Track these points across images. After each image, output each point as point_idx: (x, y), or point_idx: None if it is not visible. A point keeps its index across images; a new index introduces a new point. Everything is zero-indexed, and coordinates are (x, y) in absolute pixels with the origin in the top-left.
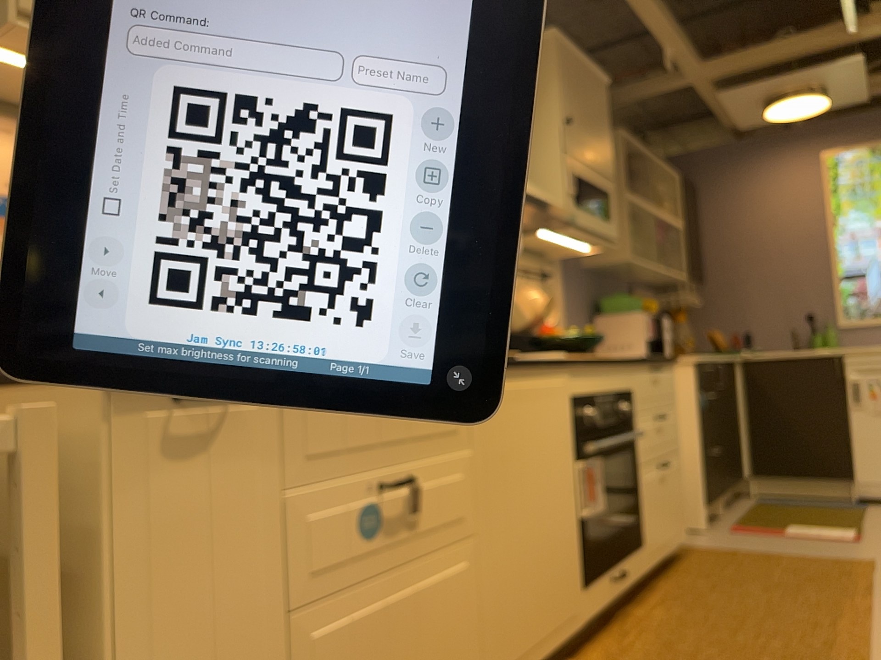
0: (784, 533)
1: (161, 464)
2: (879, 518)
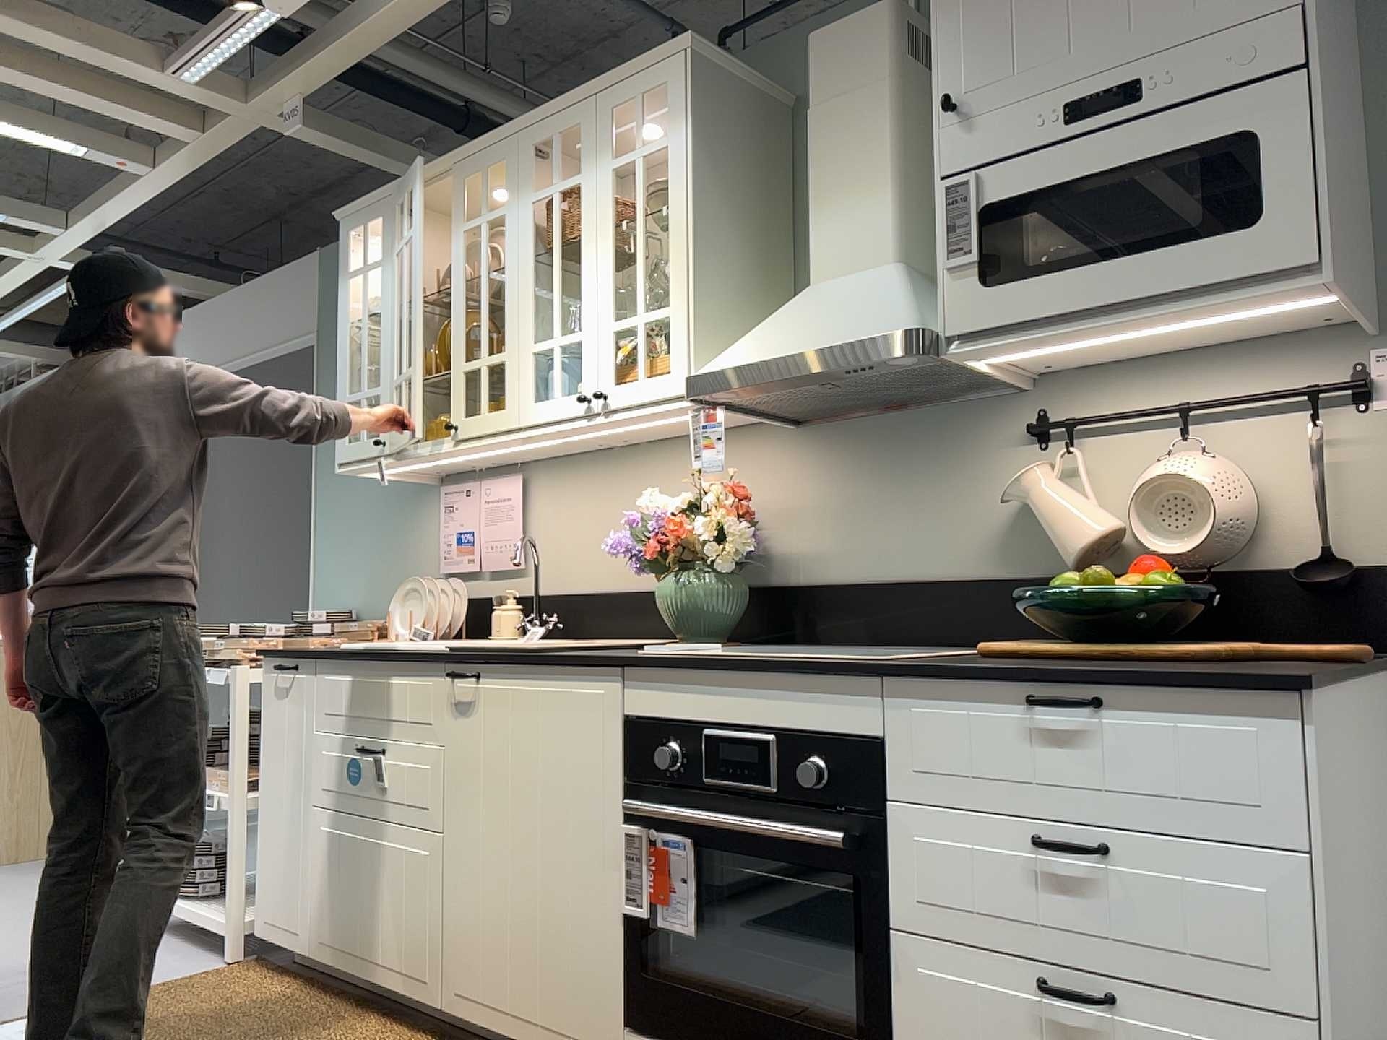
0: None
1: (276, 699)
2: None
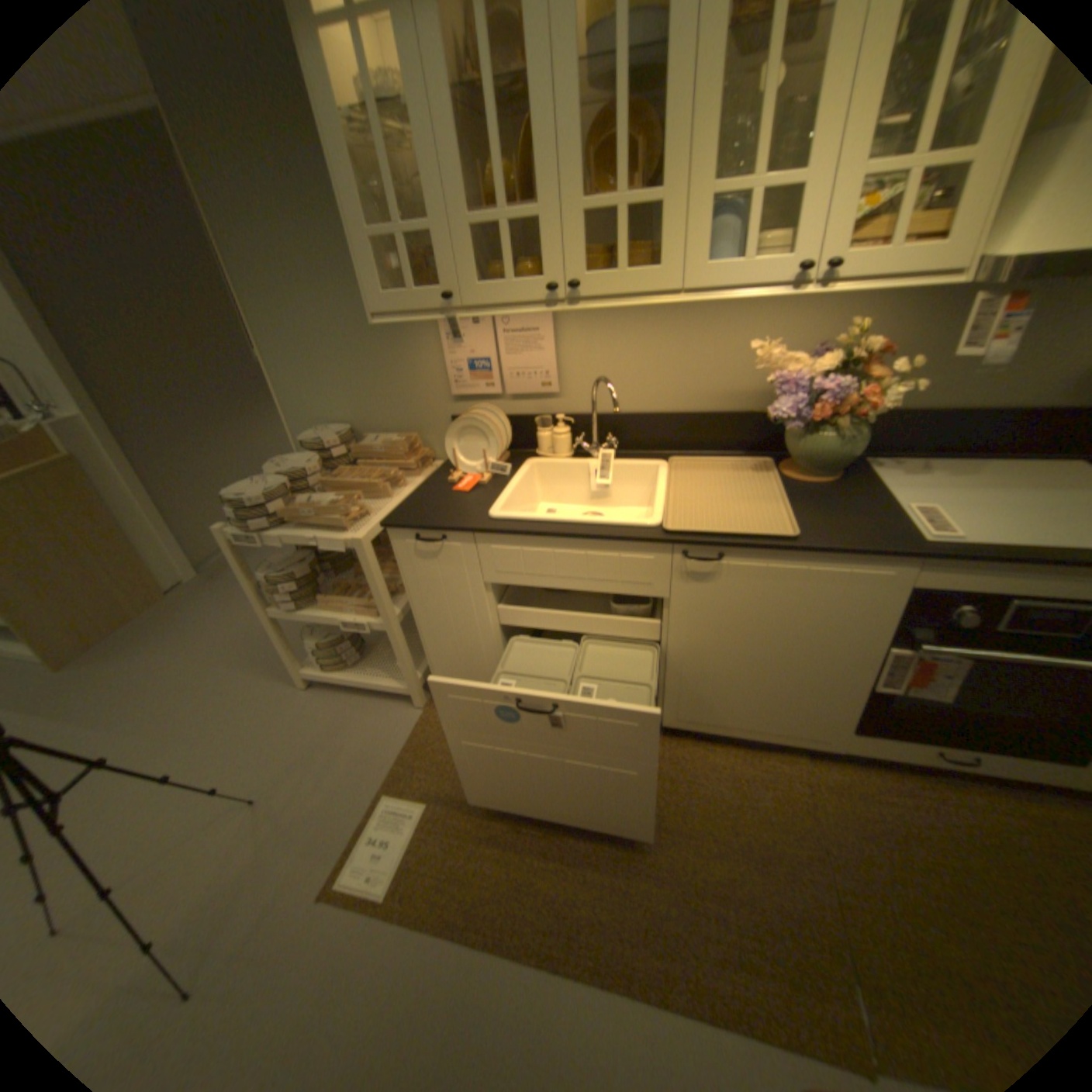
0: None
1: (421, 560)
2: None
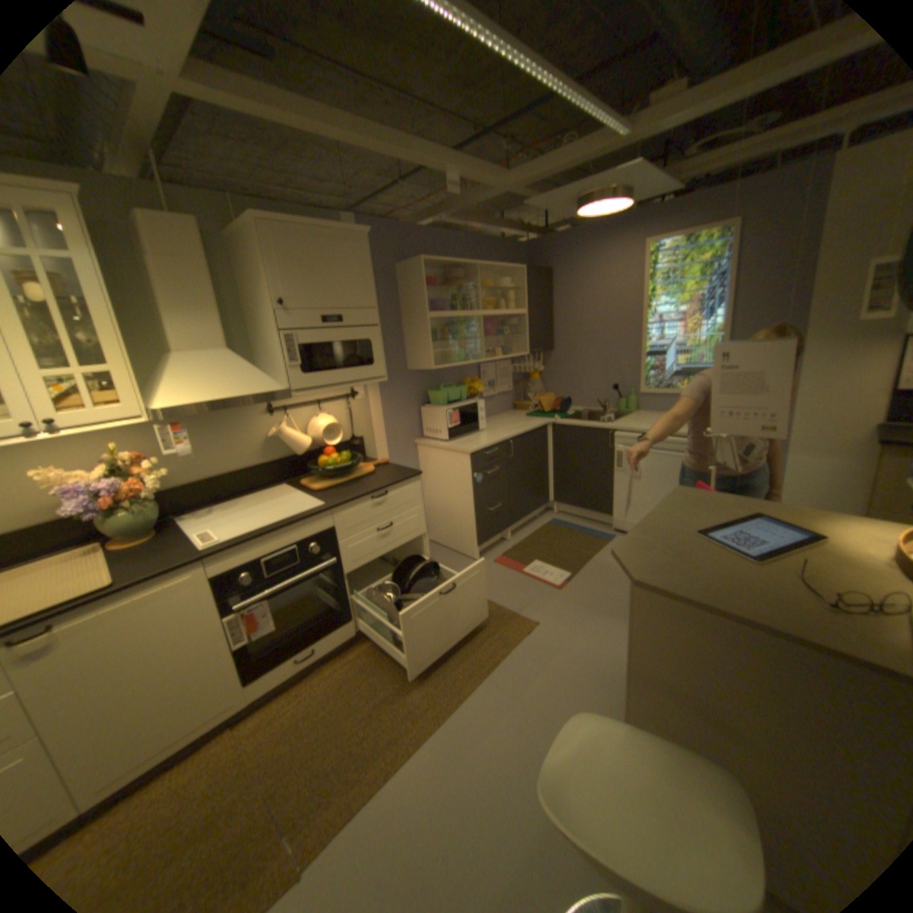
0: (521, 570)
1: None
2: (604, 556)
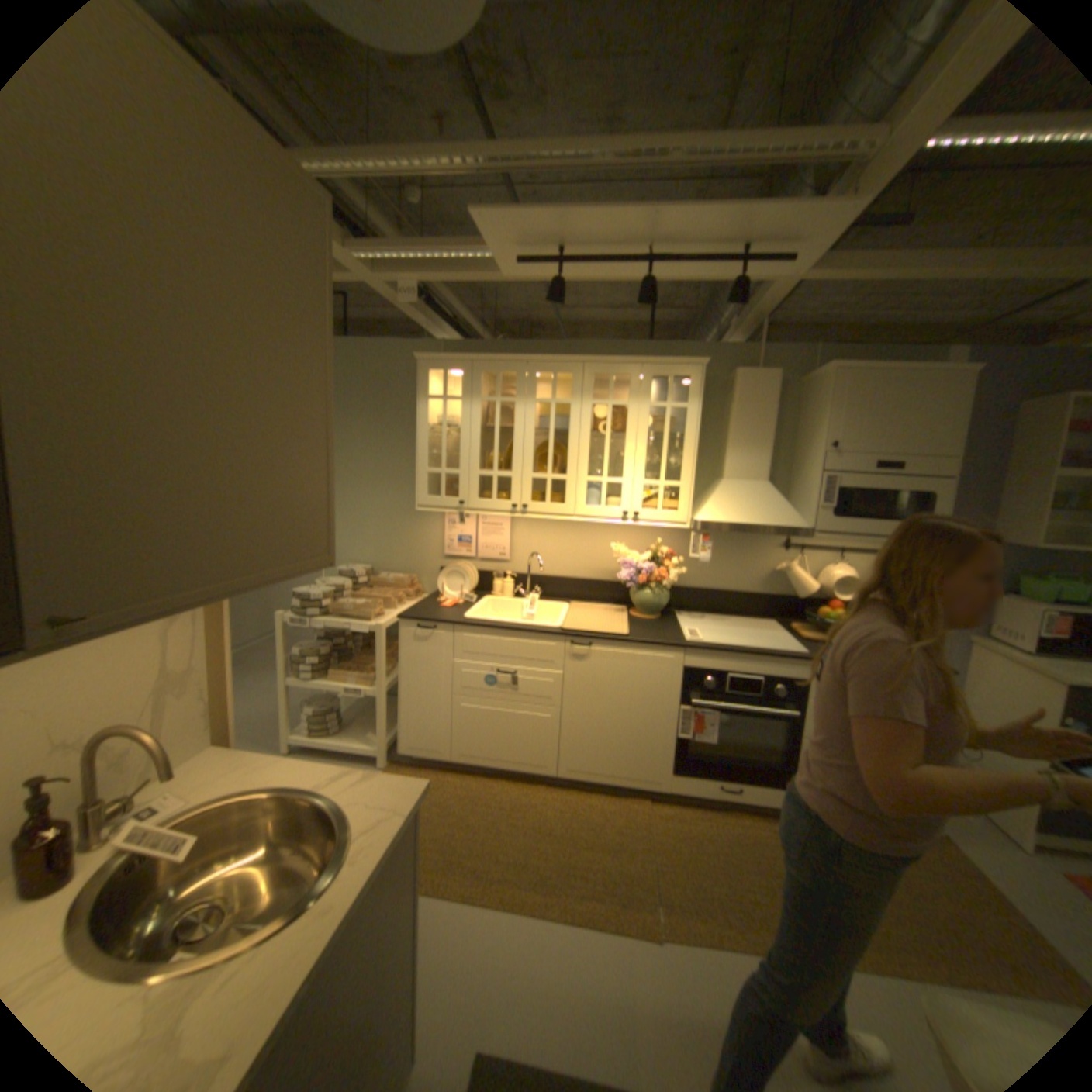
0: None
1: (416, 642)
2: None
